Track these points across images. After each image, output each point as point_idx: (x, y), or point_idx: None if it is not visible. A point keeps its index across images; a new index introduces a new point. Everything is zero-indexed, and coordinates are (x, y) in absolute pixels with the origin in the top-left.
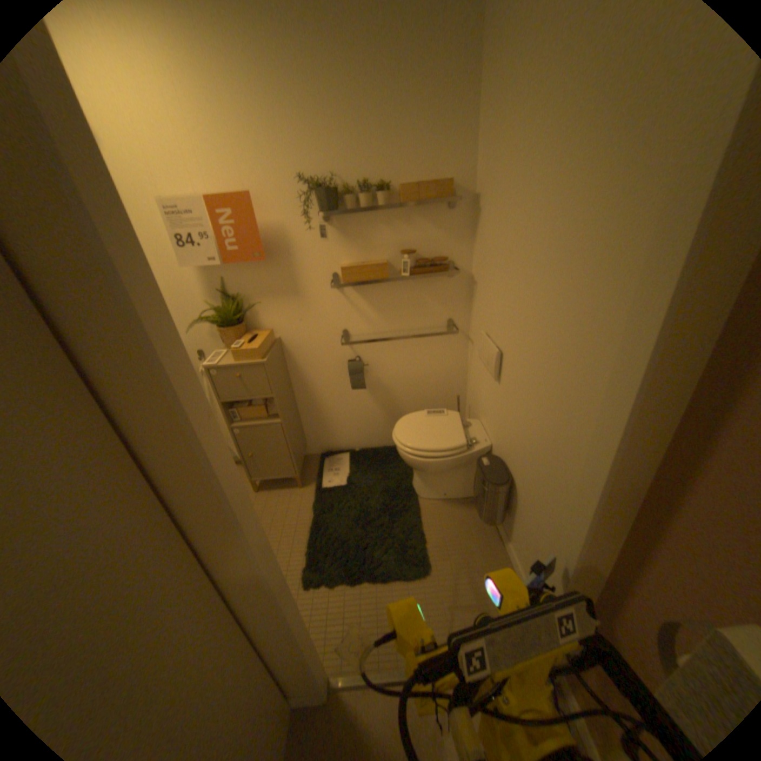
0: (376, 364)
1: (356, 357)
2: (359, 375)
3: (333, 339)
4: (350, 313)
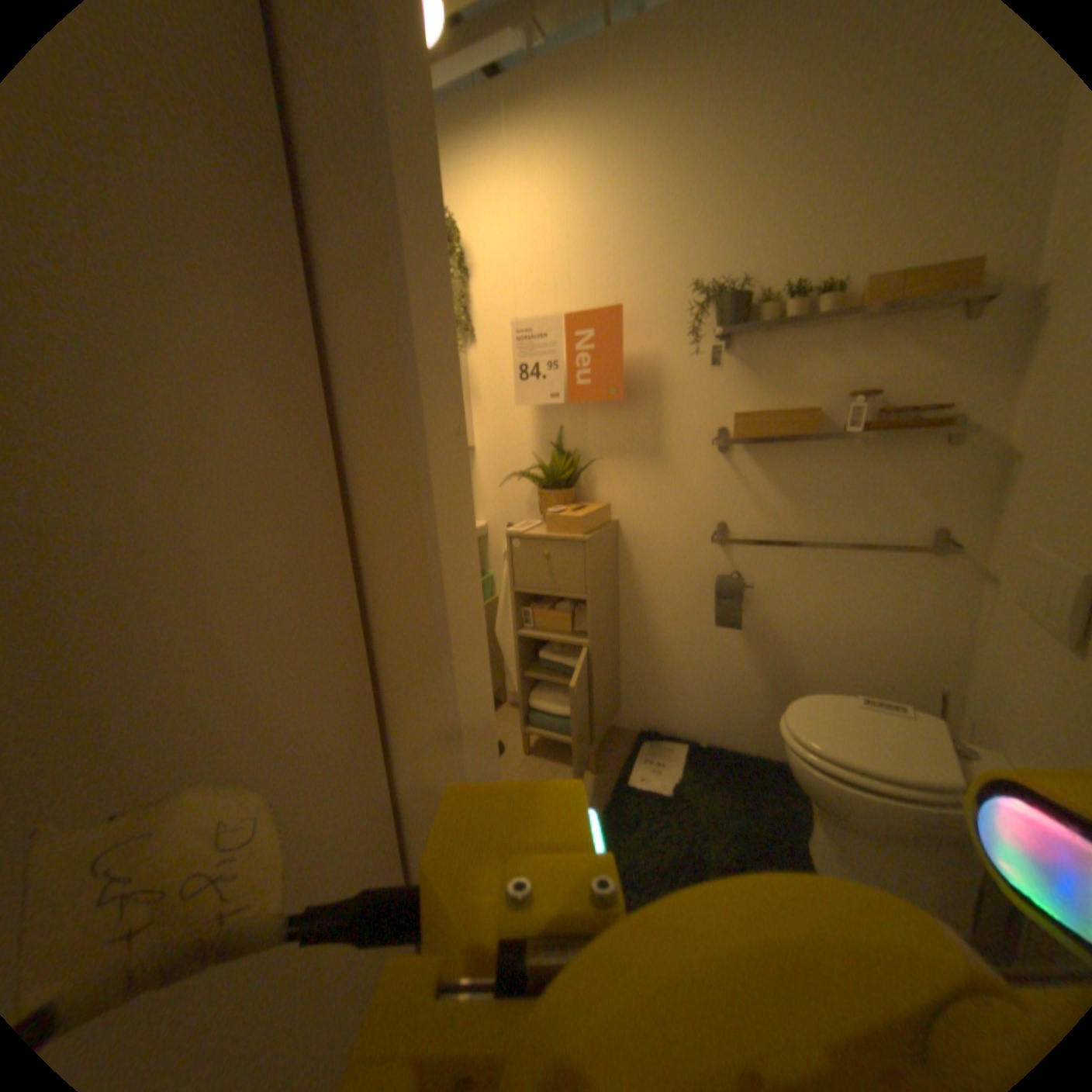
0: (770, 591)
1: (734, 571)
2: (736, 599)
3: (701, 533)
4: (738, 492)
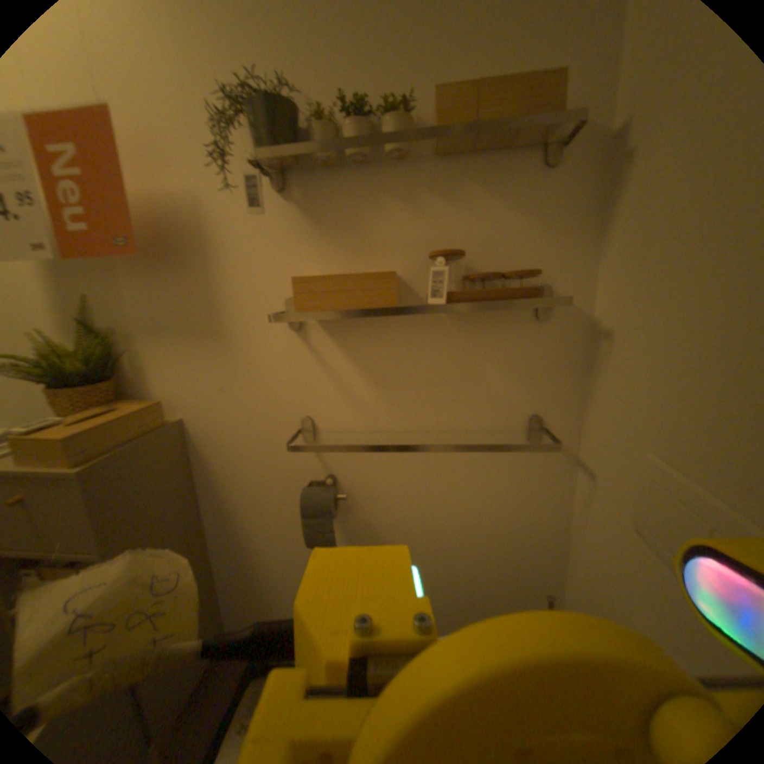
0: (368, 494)
1: (327, 474)
2: (323, 518)
3: (282, 431)
4: (318, 380)
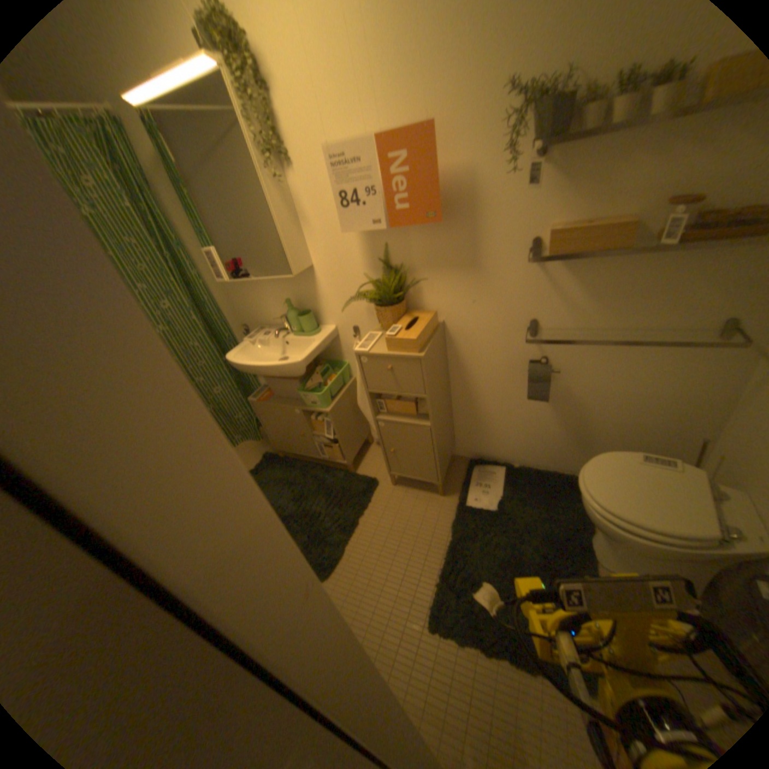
0: (570, 370)
1: (541, 356)
2: (543, 384)
3: (514, 329)
4: (547, 295)
